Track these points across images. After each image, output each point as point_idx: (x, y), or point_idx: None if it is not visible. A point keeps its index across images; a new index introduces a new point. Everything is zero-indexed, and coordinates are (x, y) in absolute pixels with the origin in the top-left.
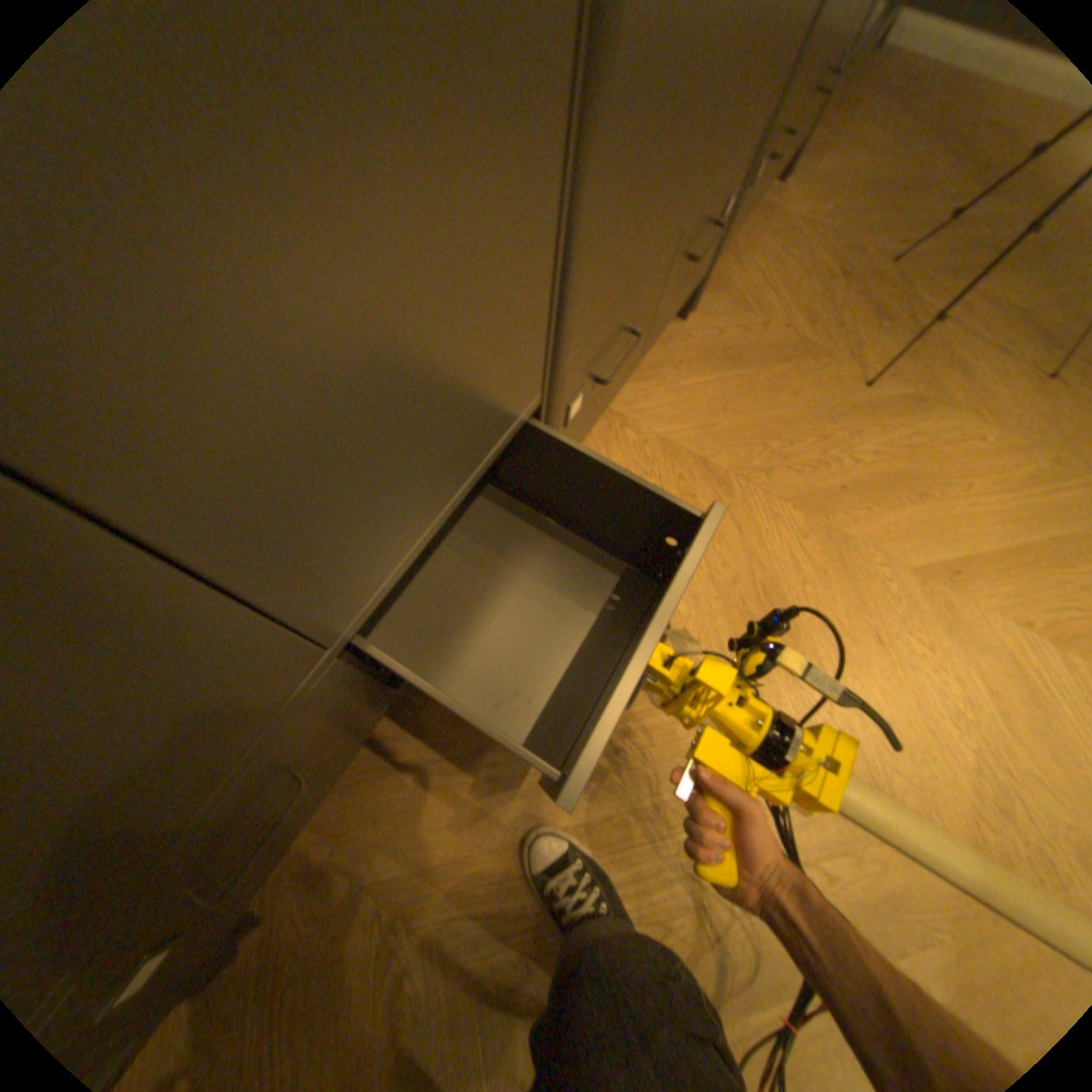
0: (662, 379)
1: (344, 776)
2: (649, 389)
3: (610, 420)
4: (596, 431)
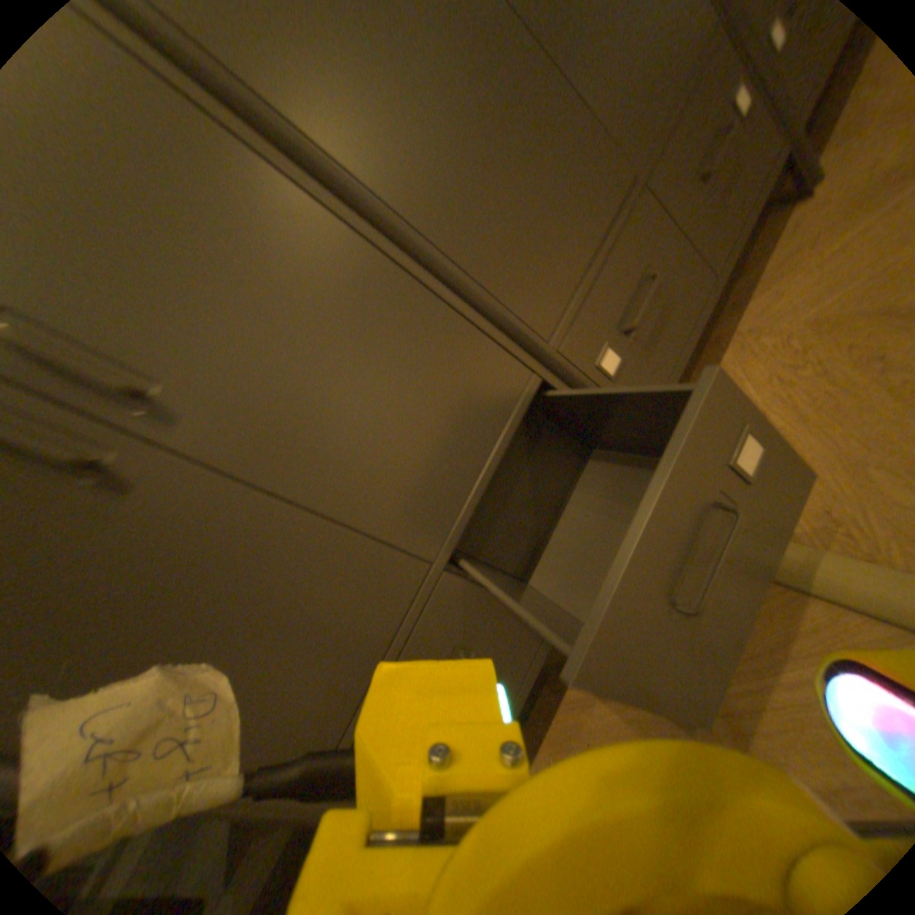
0: (797, 268)
1: (565, 700)
2: (783, 287)
3: (742, 342)
4: (728, 360)
